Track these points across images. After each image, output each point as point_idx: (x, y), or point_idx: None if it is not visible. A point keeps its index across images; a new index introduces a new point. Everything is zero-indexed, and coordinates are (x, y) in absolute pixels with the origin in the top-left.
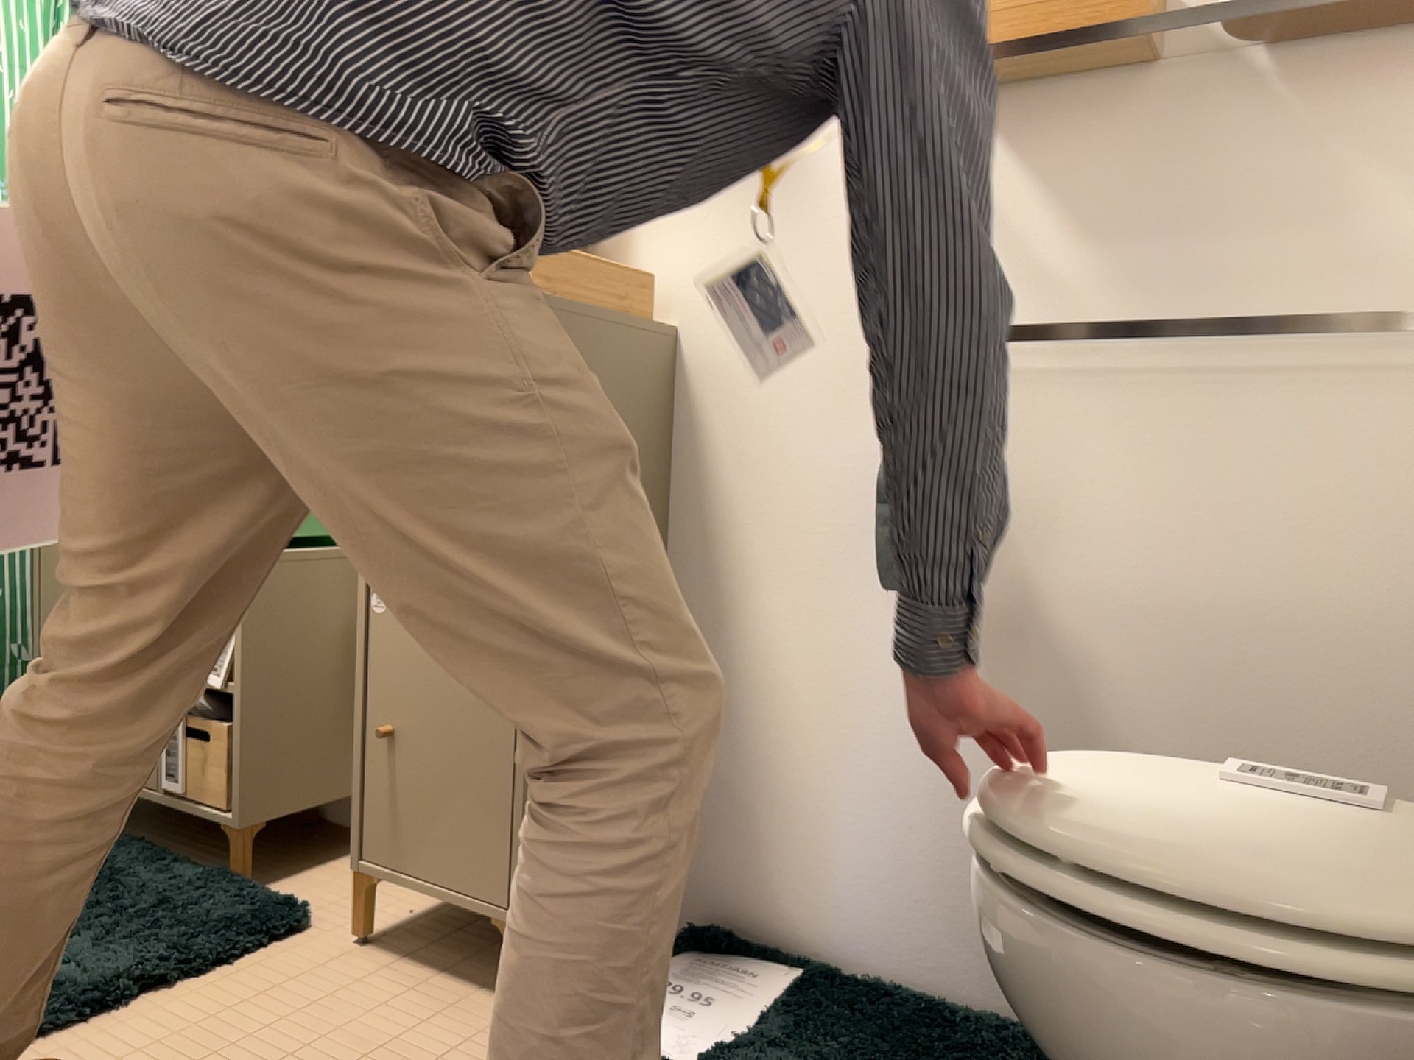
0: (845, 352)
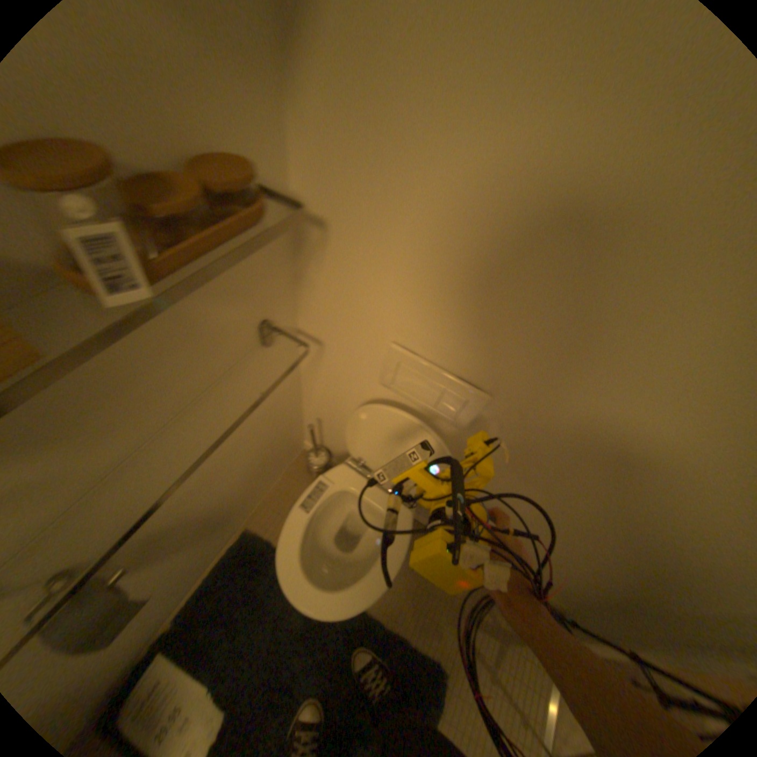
0: None
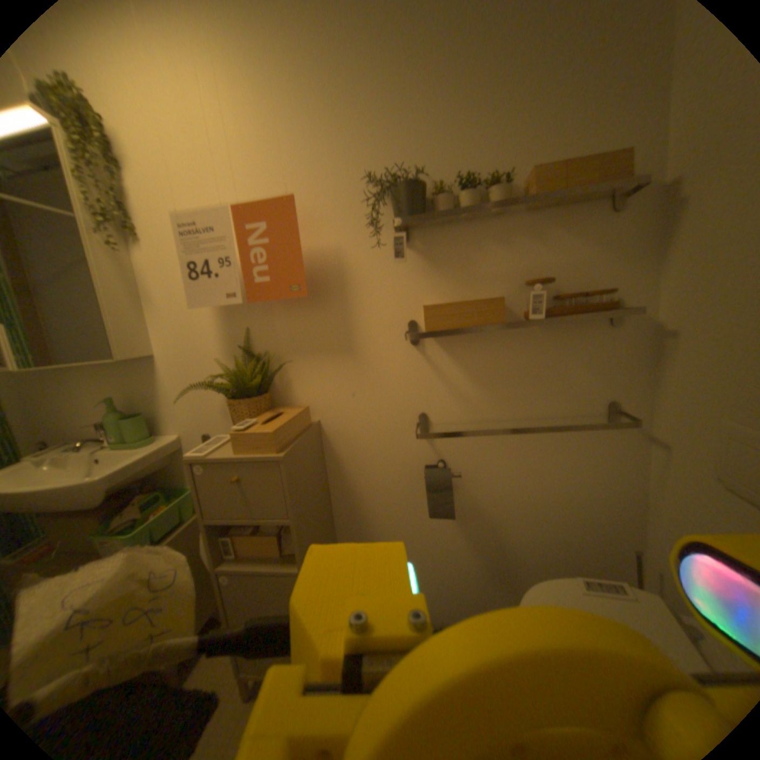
0: (395, 426)
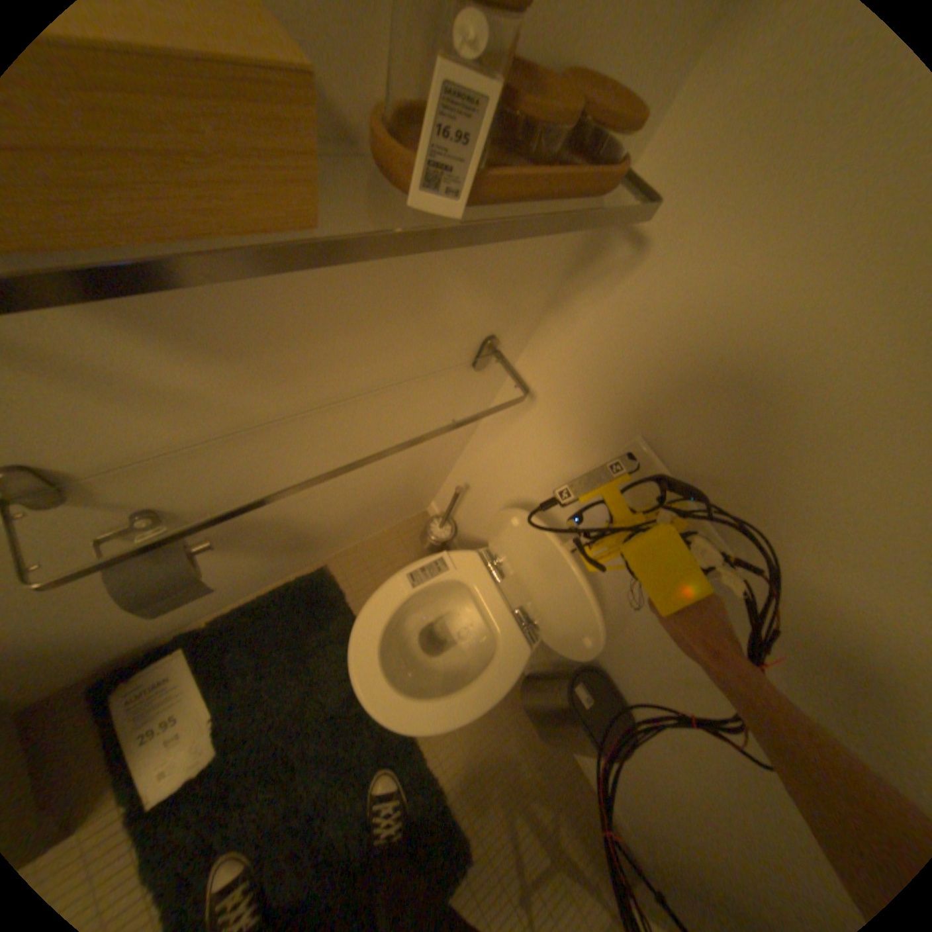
0: None
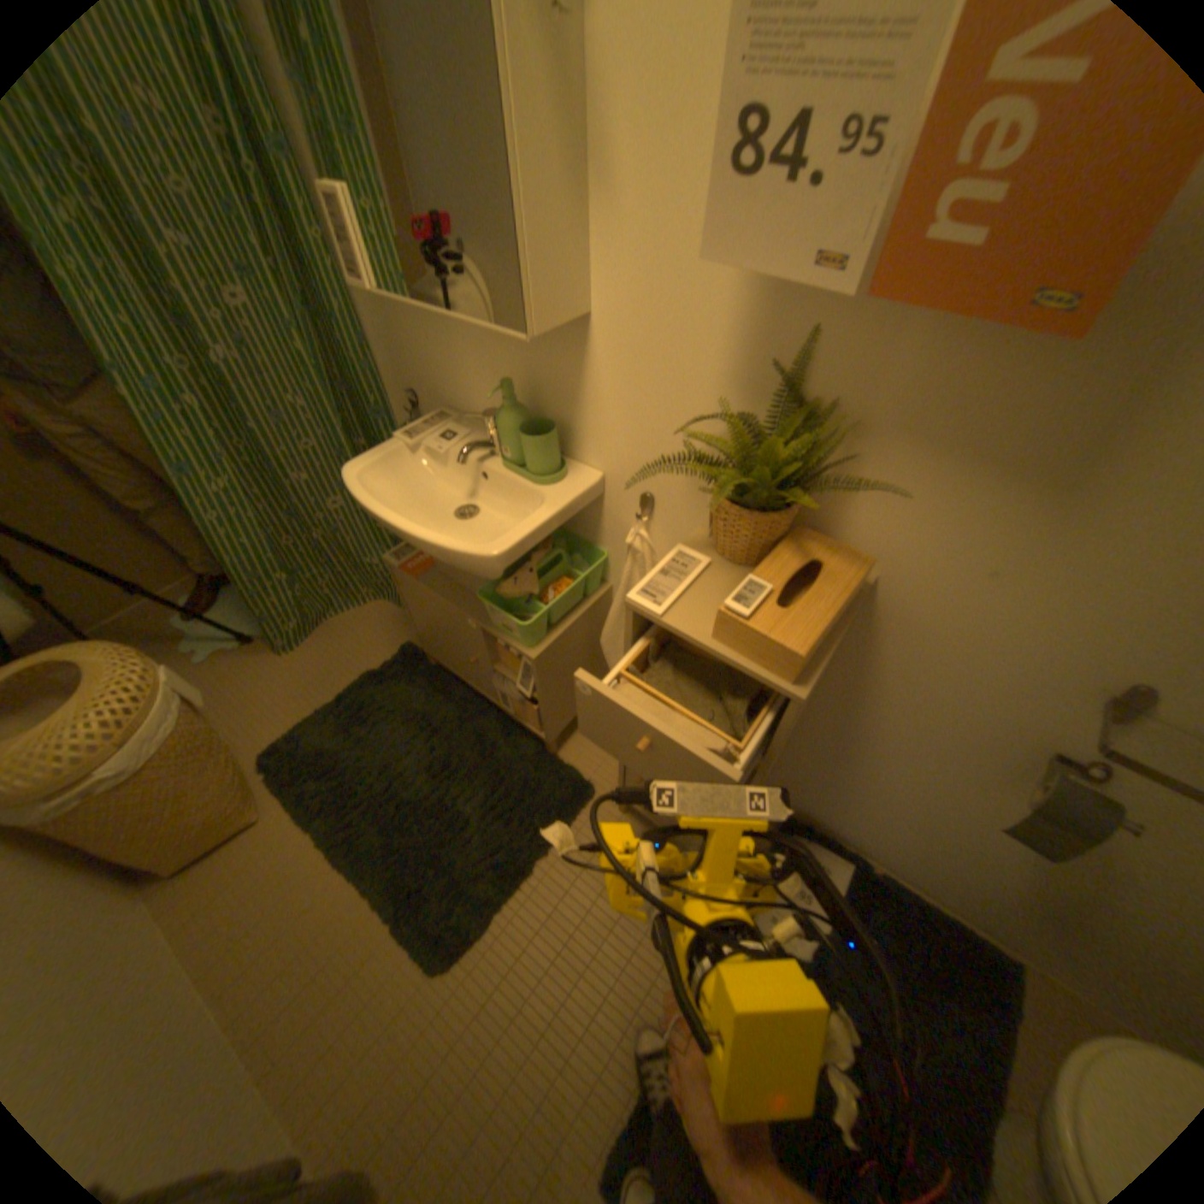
0: (1048, 669)
